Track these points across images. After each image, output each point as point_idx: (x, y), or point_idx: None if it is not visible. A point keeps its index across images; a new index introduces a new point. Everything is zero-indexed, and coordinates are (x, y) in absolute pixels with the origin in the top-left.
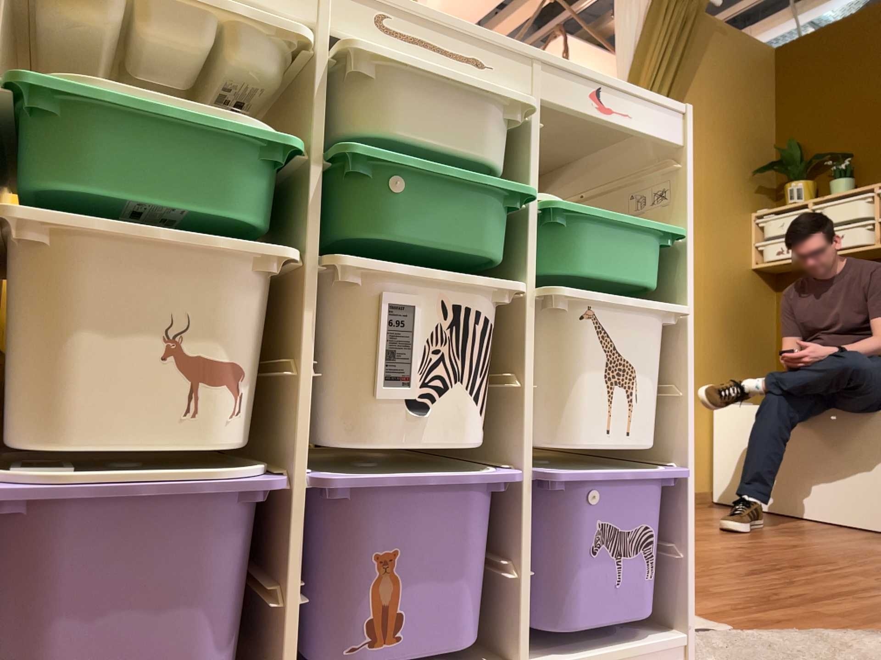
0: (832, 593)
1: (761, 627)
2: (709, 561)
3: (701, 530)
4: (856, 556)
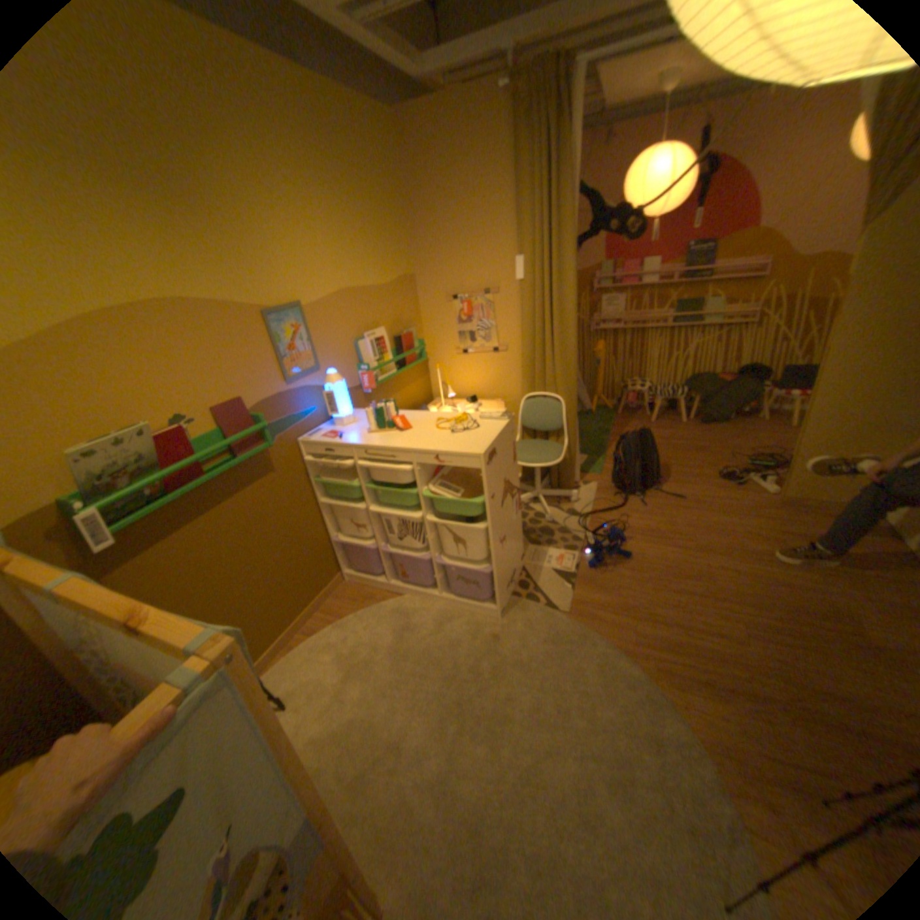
0: (674, 628)
1: (579, 620)
2: (672, 576)
3: (750, 548)
4: (804, 619)
